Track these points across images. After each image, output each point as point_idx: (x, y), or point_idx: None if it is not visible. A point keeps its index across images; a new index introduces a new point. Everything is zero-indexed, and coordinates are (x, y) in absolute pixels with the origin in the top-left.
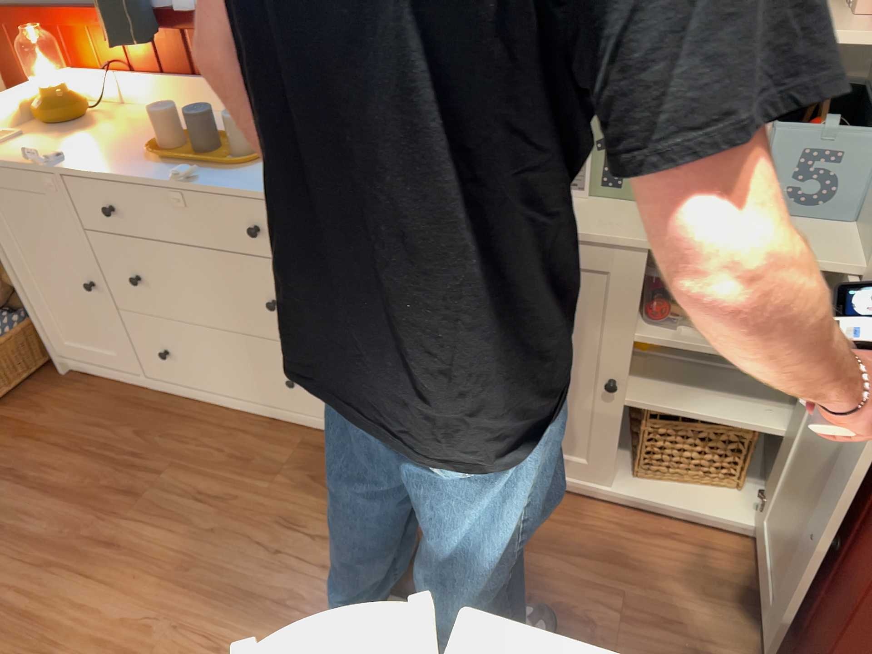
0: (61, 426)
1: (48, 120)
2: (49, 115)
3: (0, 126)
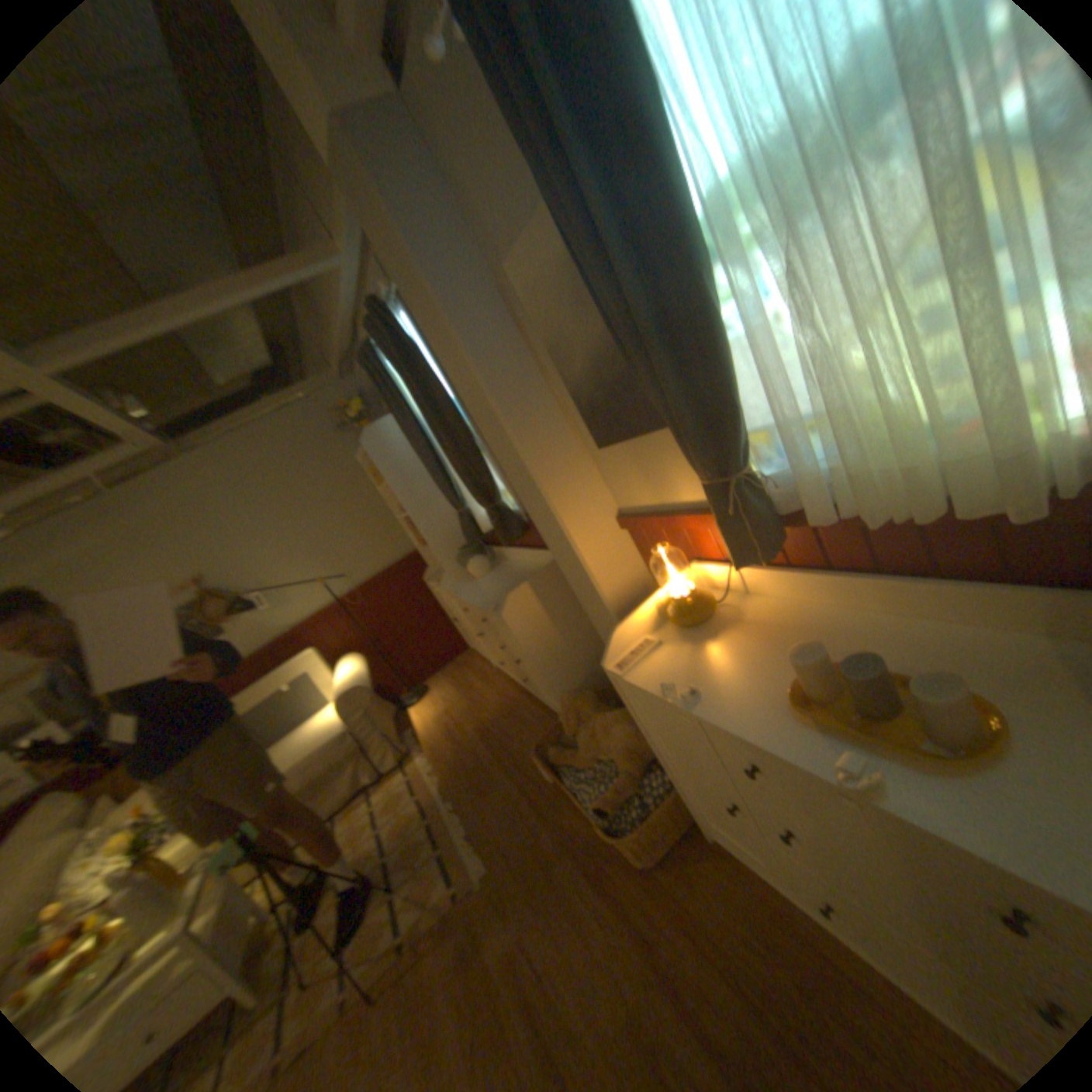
0: (707, 931)
1: (674, 623)
2: (674, 618)
3: (636, 633)
